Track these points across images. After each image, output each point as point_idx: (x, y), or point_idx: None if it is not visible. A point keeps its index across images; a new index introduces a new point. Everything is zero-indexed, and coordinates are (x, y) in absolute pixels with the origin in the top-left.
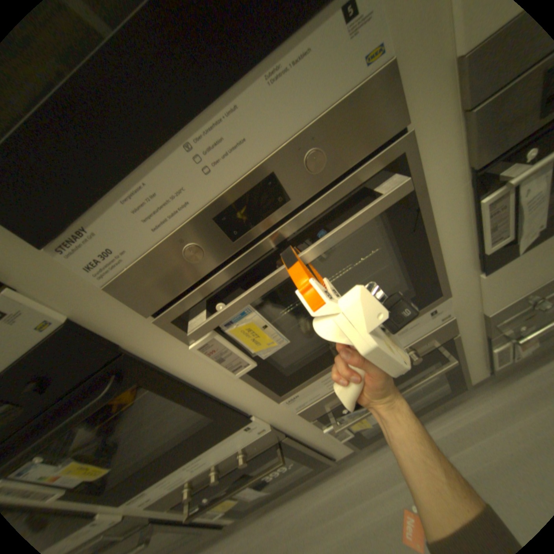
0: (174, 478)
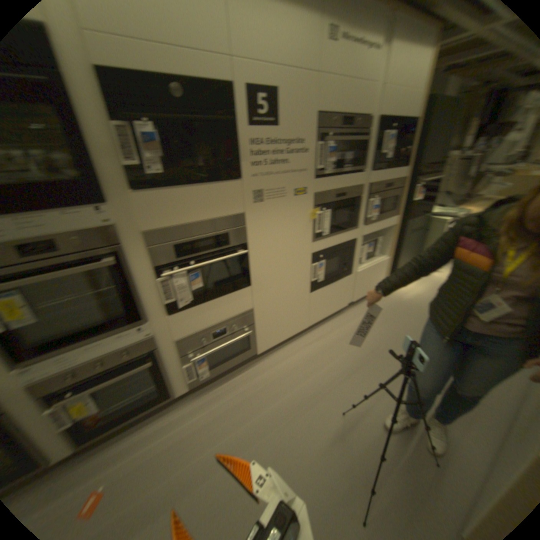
0: None
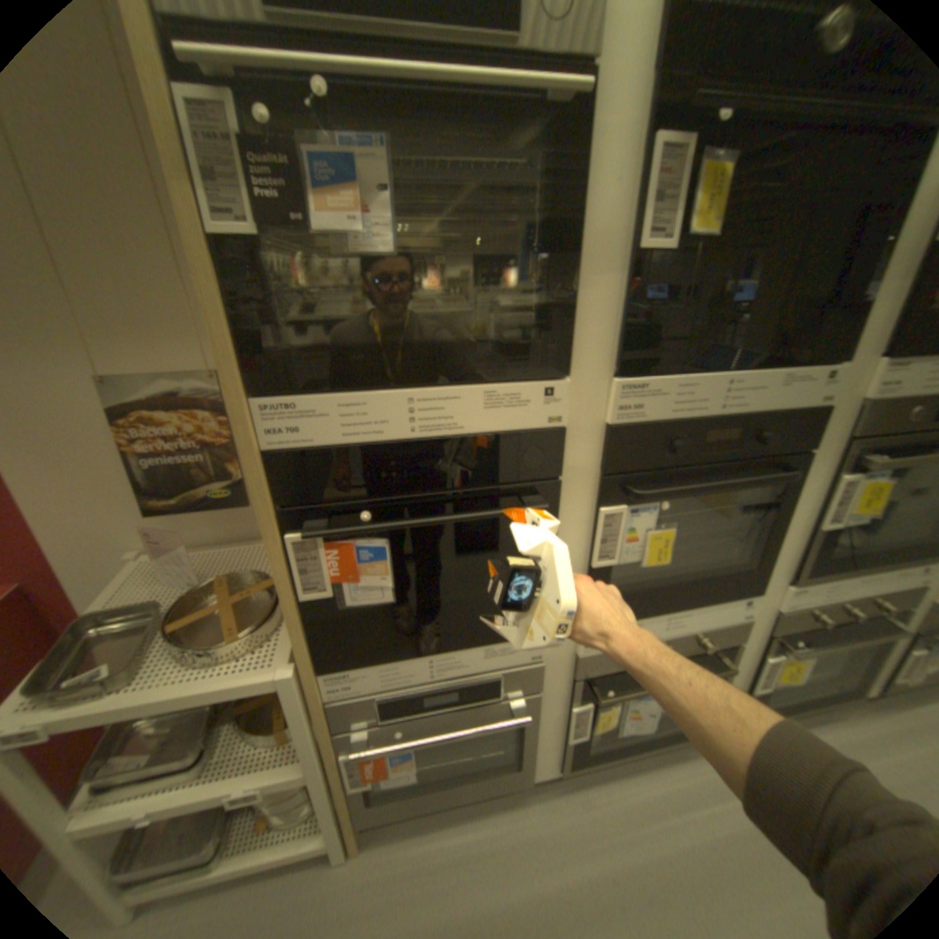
0: (652, 627)
